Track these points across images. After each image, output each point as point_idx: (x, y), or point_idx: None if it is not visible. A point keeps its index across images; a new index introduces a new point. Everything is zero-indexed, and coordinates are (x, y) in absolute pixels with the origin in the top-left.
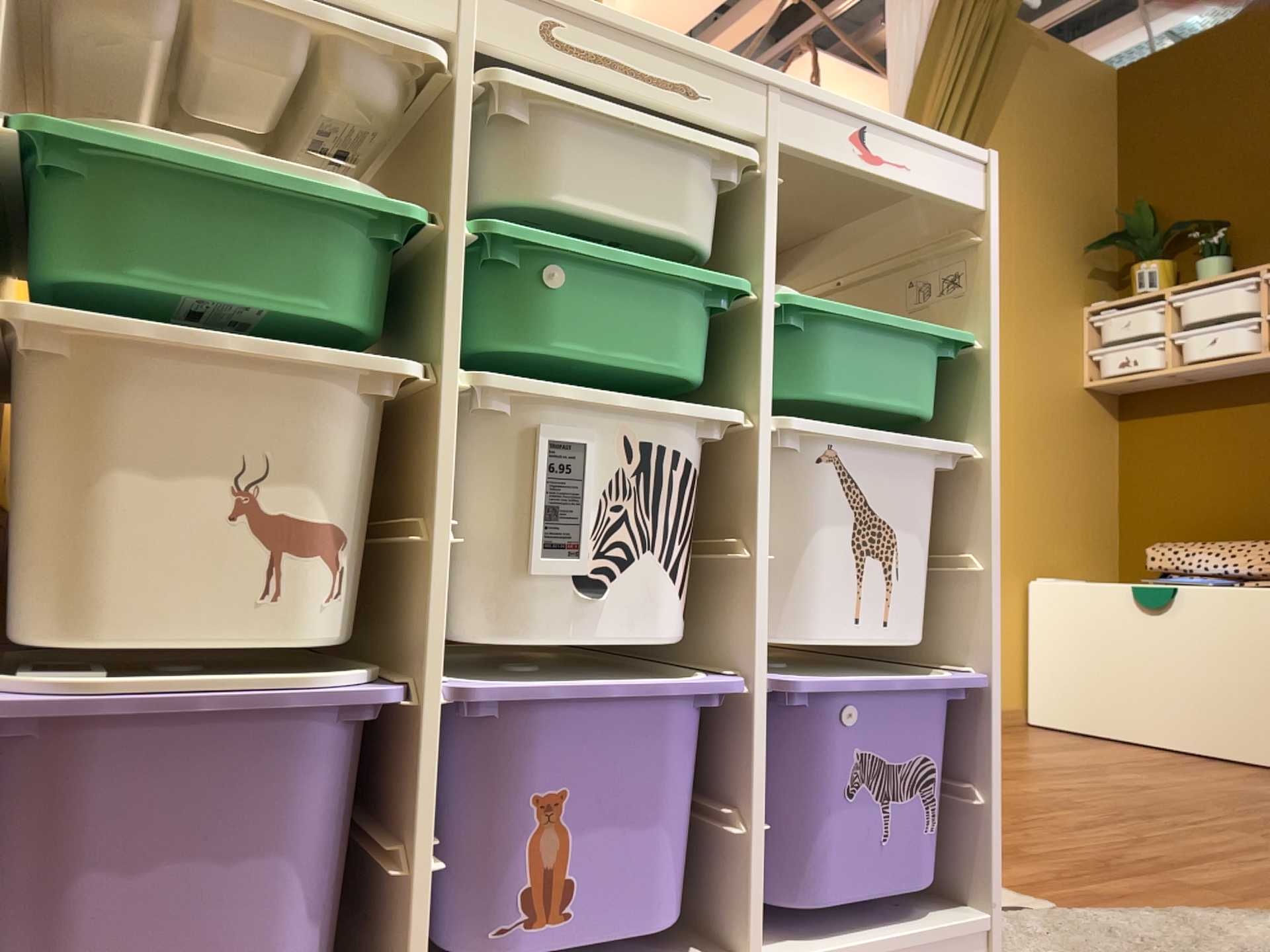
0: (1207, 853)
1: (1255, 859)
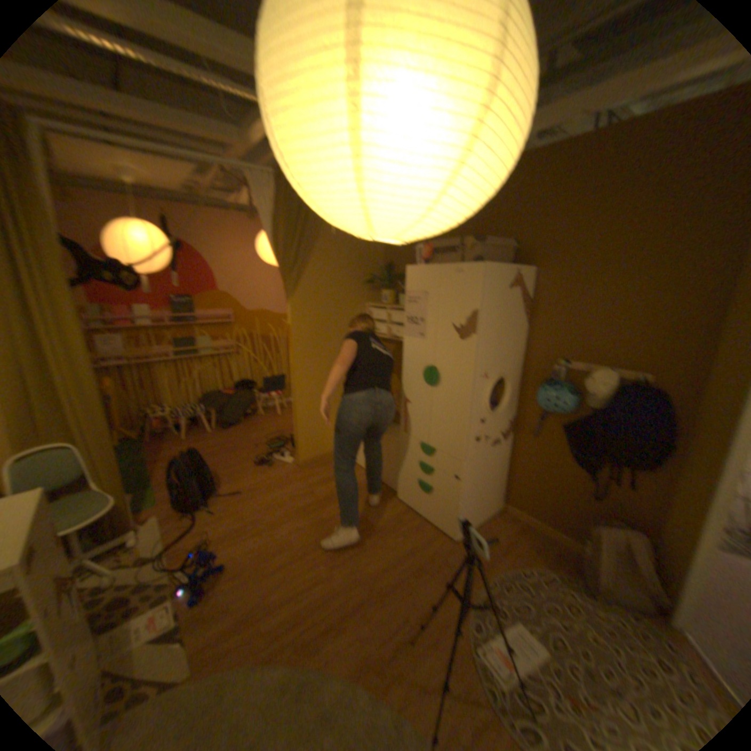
0: (294, 602)
1: (306, 605)
